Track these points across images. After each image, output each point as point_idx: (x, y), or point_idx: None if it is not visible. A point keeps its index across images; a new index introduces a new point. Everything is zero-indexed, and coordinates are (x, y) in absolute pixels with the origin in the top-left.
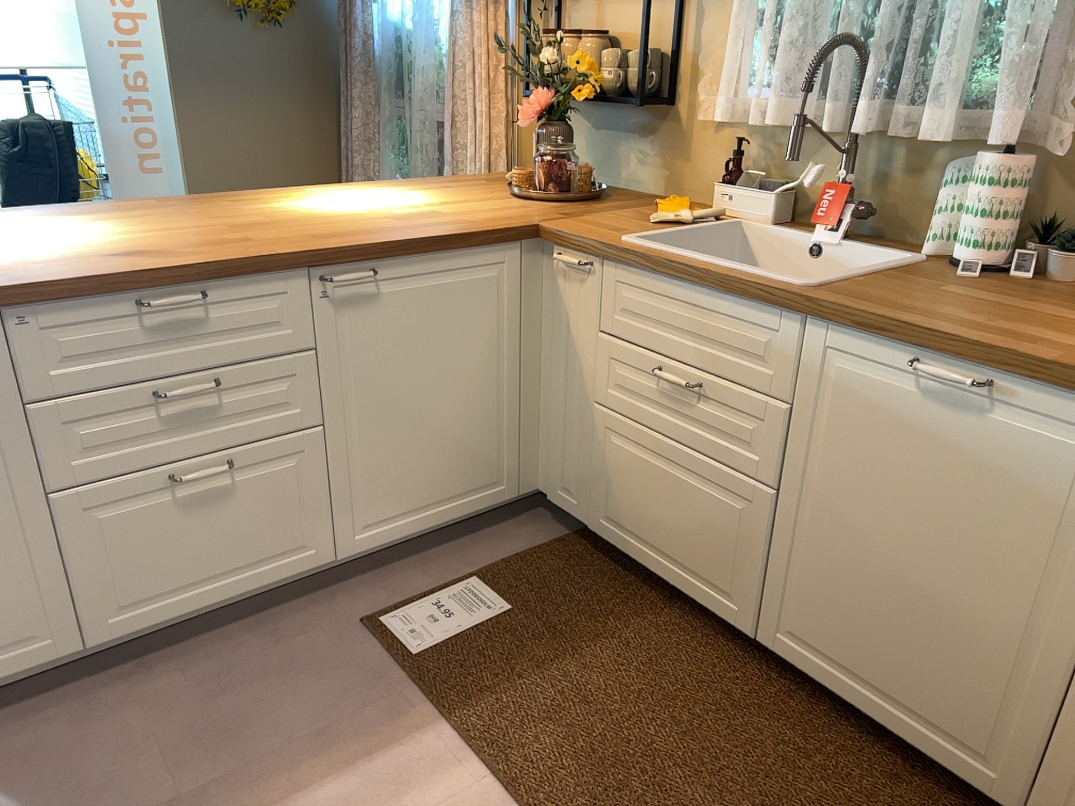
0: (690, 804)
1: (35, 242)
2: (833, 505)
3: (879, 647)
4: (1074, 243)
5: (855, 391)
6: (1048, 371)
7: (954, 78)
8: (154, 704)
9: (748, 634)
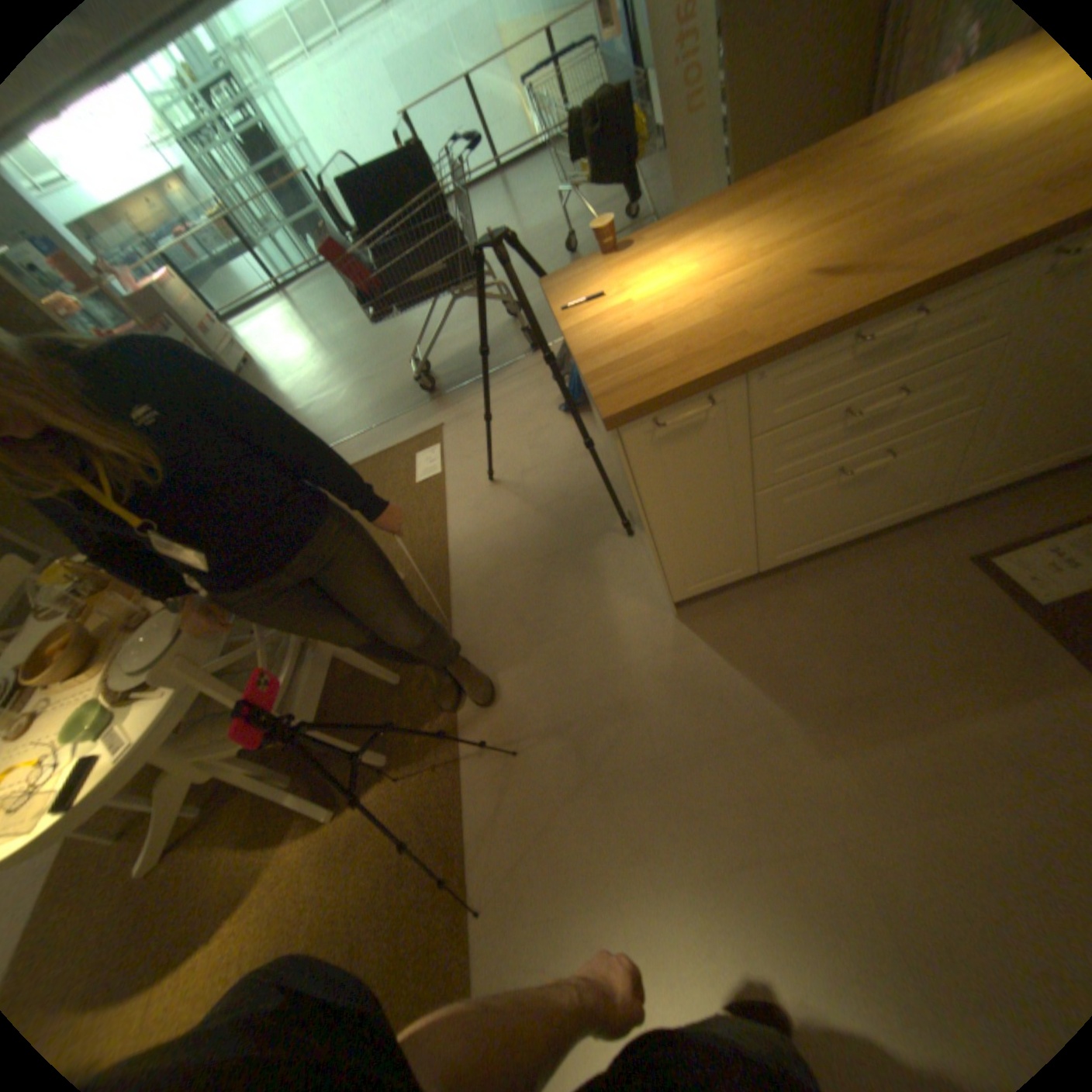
0: None
1: (722, 270)
2: None
3: None
4: None
5: None
6: None
7: None
8: (809, 613)
9: None
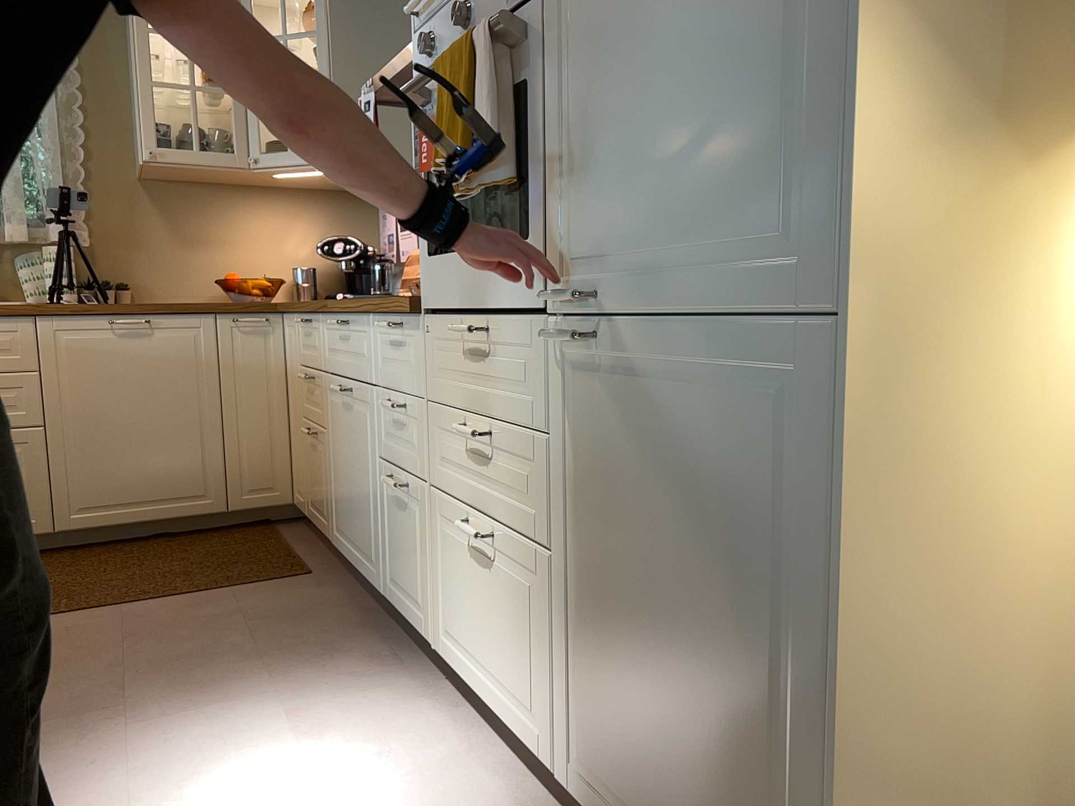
0: (110, 580)
1: None
2: (86, 415)
3: (137, 477)
4: (110, 285)
5: (80, 348)
6: (171, 307)
7: (23, 207)
8: None
9: (49, 533)
